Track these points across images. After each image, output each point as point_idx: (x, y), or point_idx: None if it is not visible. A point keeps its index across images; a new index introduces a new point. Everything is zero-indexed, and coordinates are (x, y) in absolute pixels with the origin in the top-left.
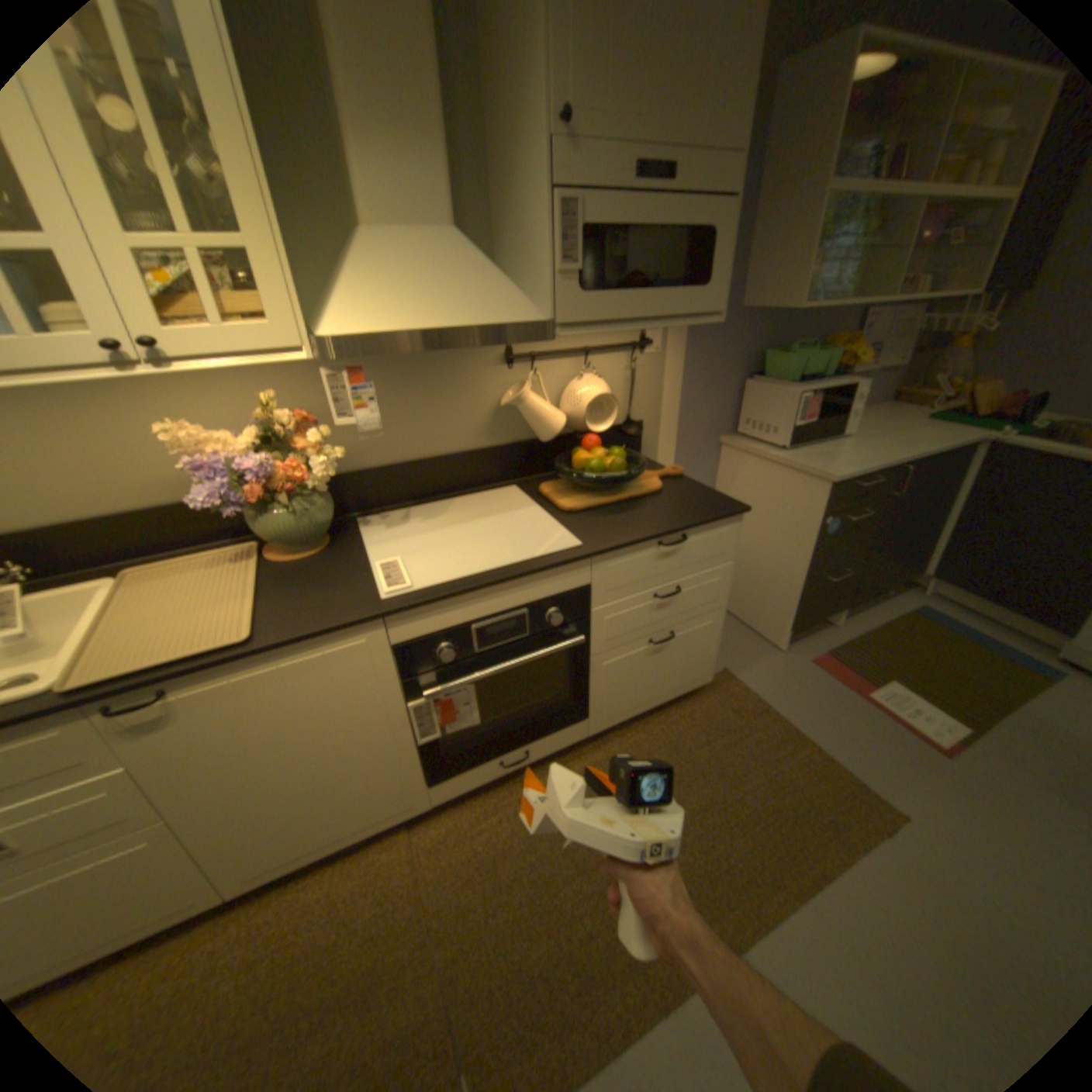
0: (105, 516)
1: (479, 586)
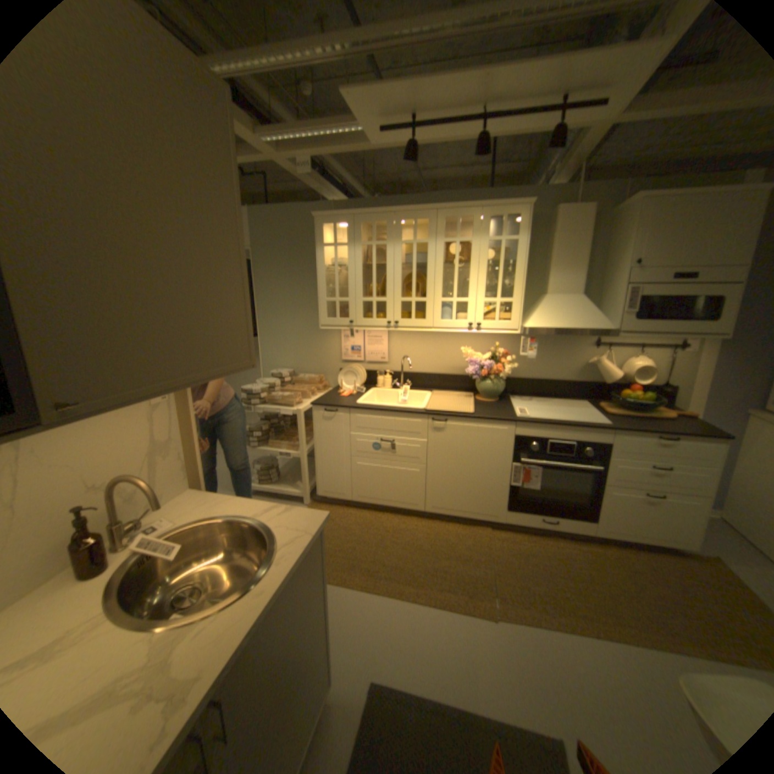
0: (433, 374)
1: (557, 424)
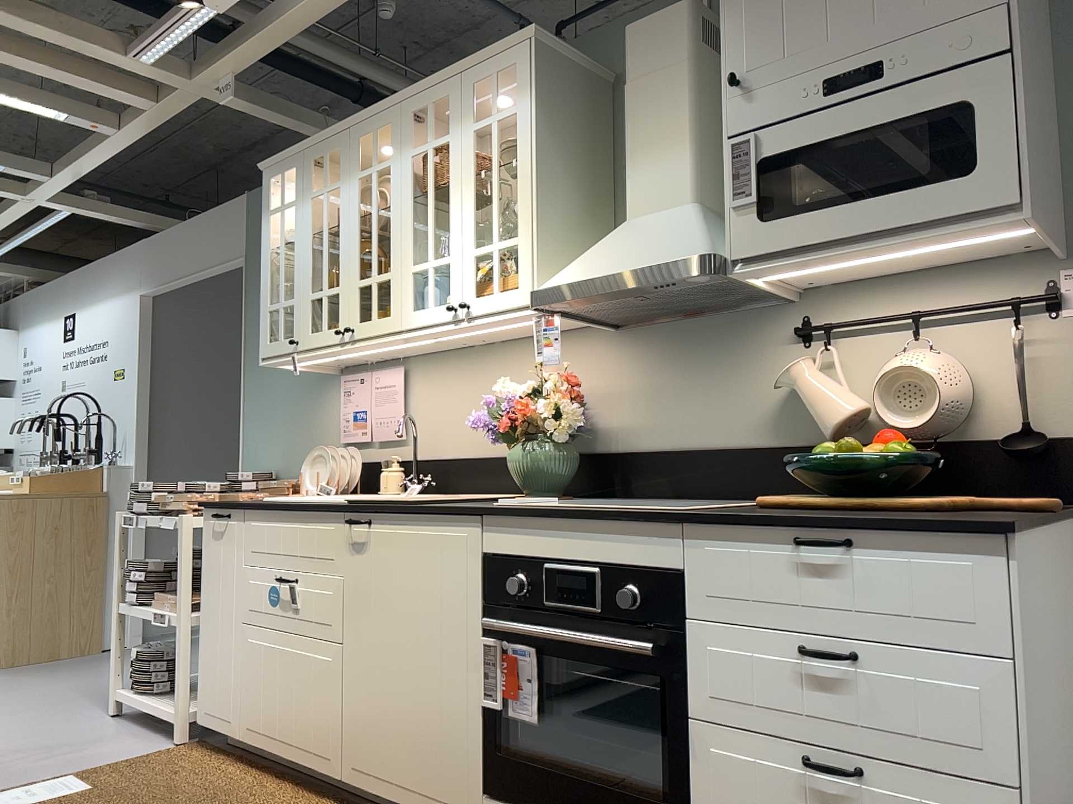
0: (477, 458)
1: (551, 511)
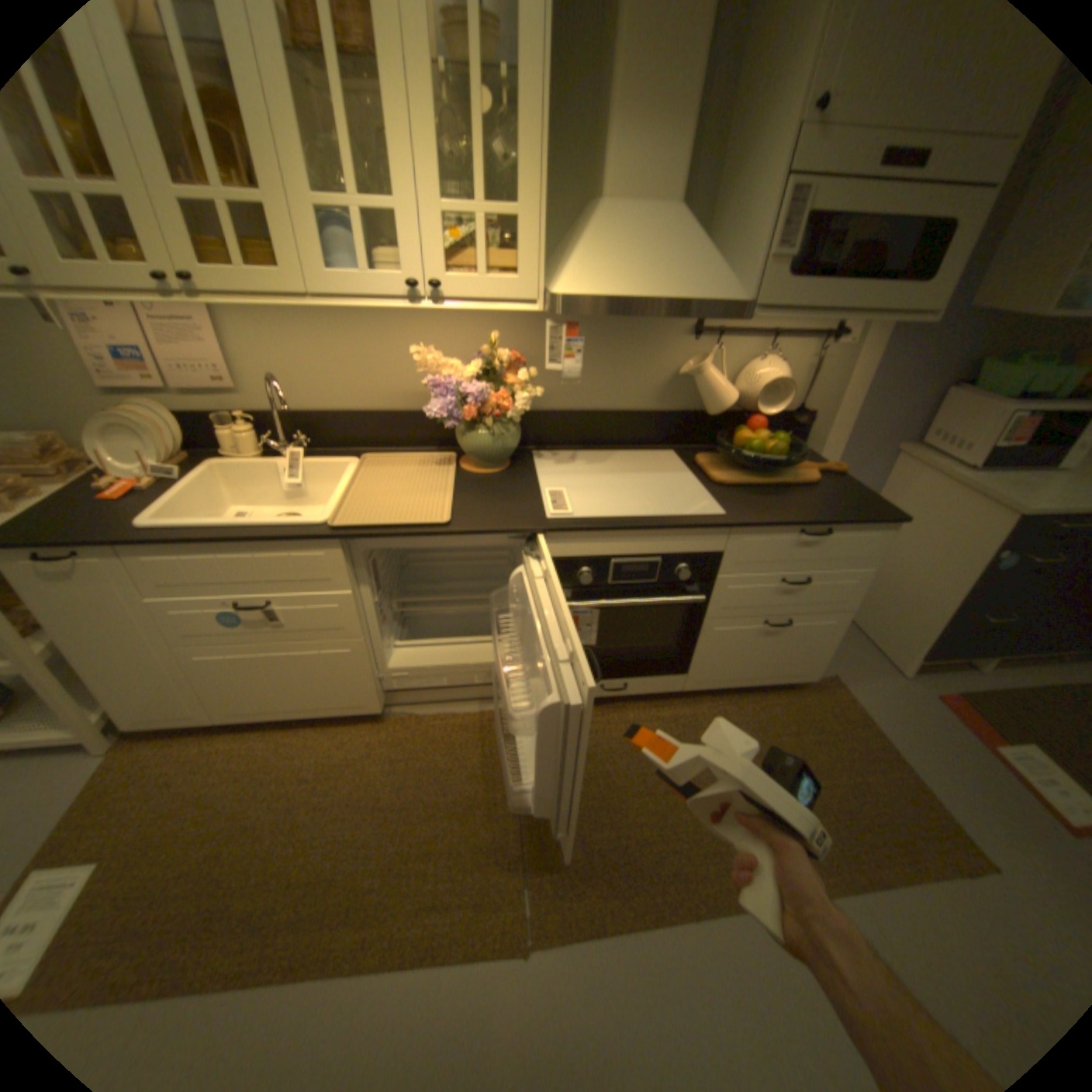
0: (361, 412)
1: (626, 527)
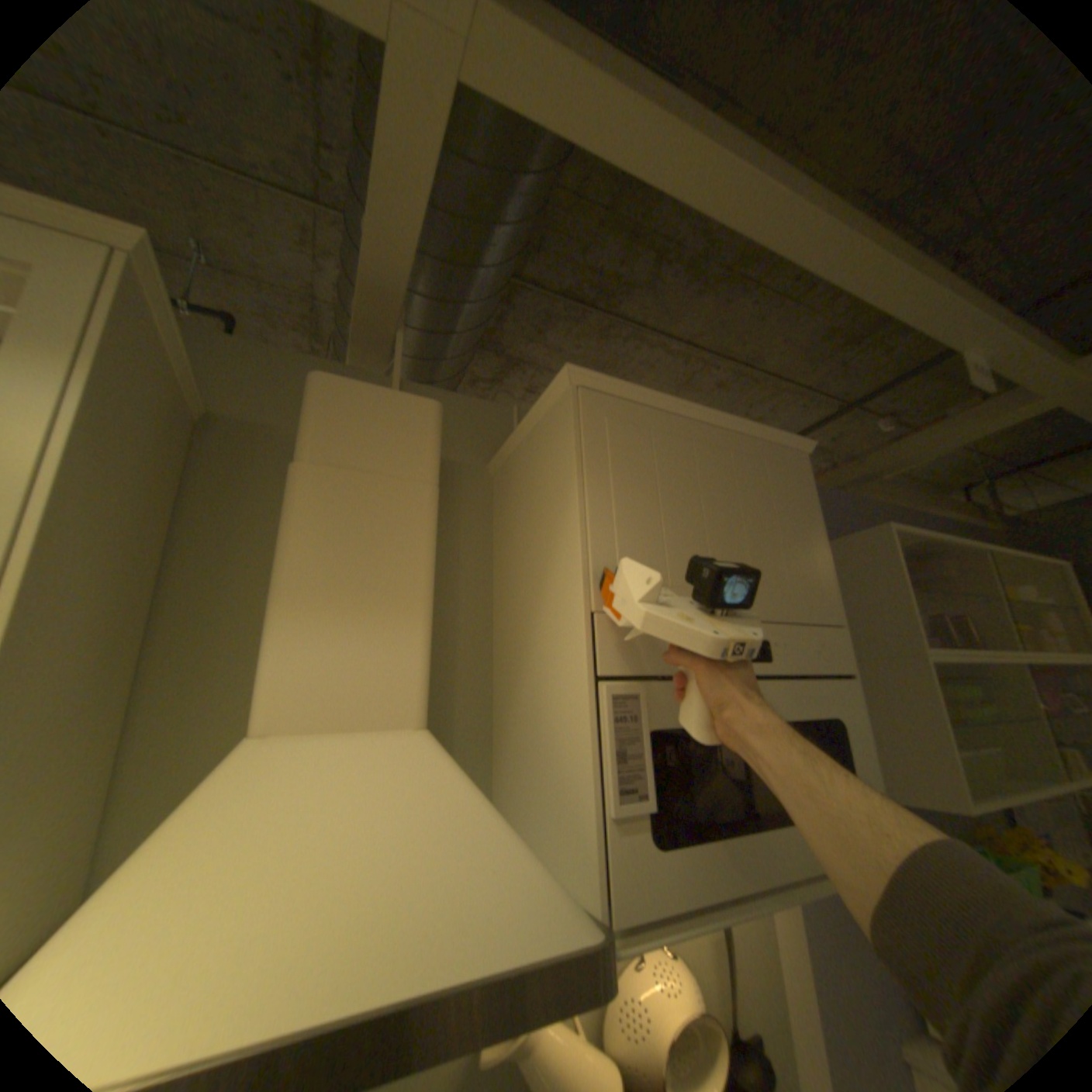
0: None
1: None
